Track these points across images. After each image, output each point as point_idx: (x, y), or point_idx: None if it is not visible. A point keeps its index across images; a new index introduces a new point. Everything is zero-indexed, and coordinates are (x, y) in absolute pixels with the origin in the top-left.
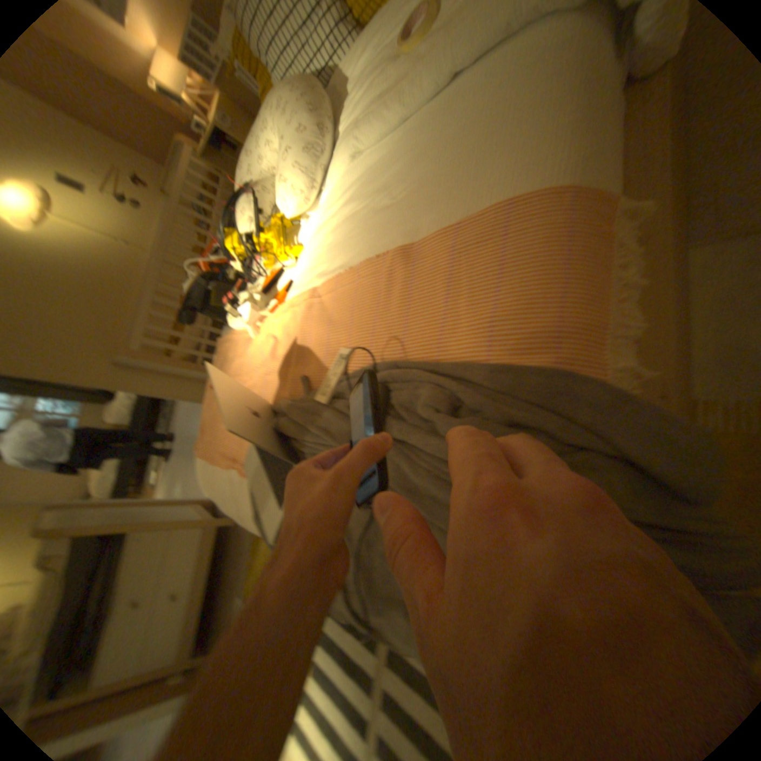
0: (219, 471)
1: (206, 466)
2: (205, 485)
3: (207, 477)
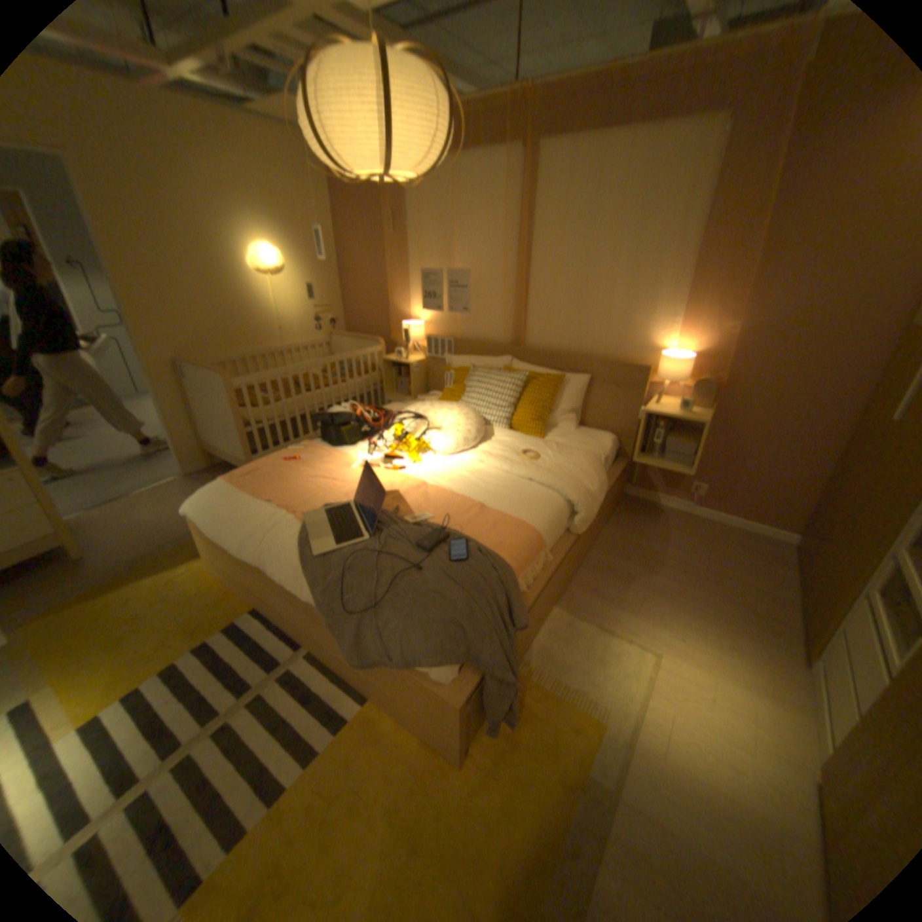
0: (274, 512)
1: (253, 502)
2: (236, 511)
3: (248, 509)
